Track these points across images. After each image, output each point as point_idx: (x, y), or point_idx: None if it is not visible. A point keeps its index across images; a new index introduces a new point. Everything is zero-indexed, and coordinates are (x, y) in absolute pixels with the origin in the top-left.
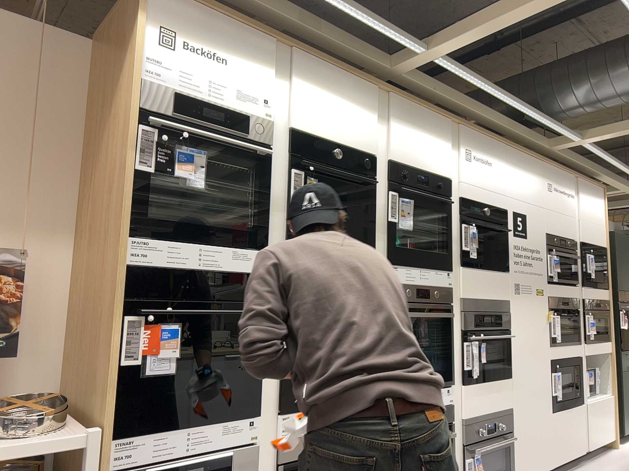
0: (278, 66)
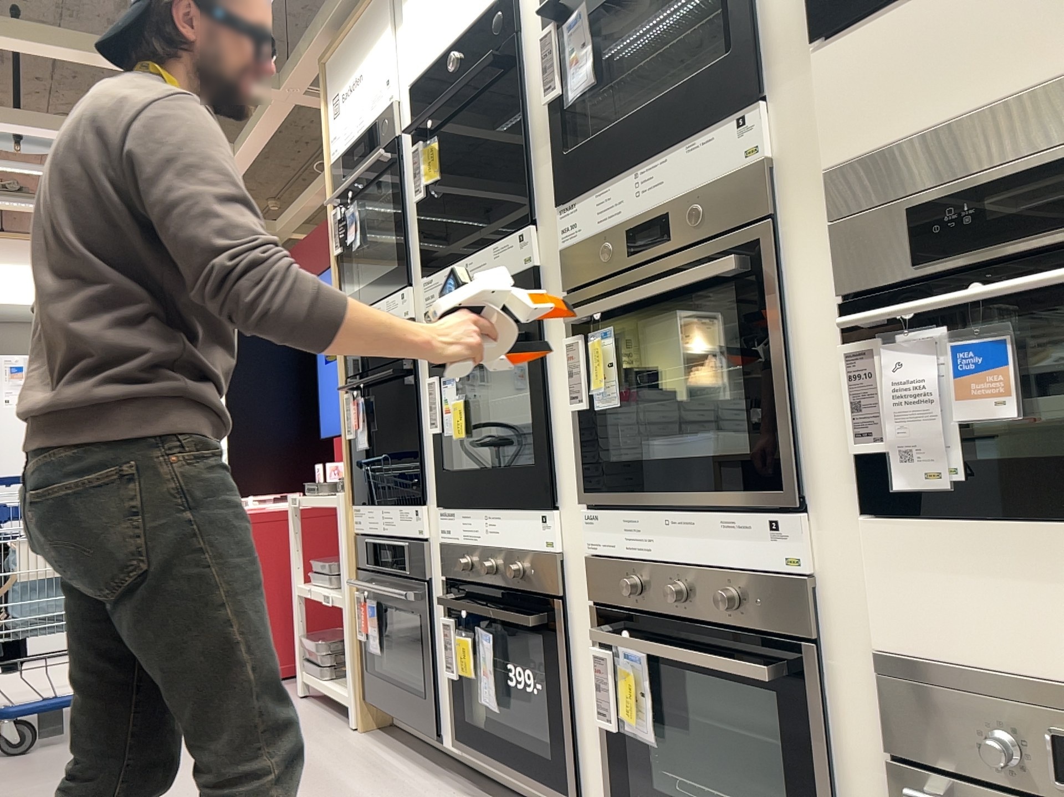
0: (391, 9)
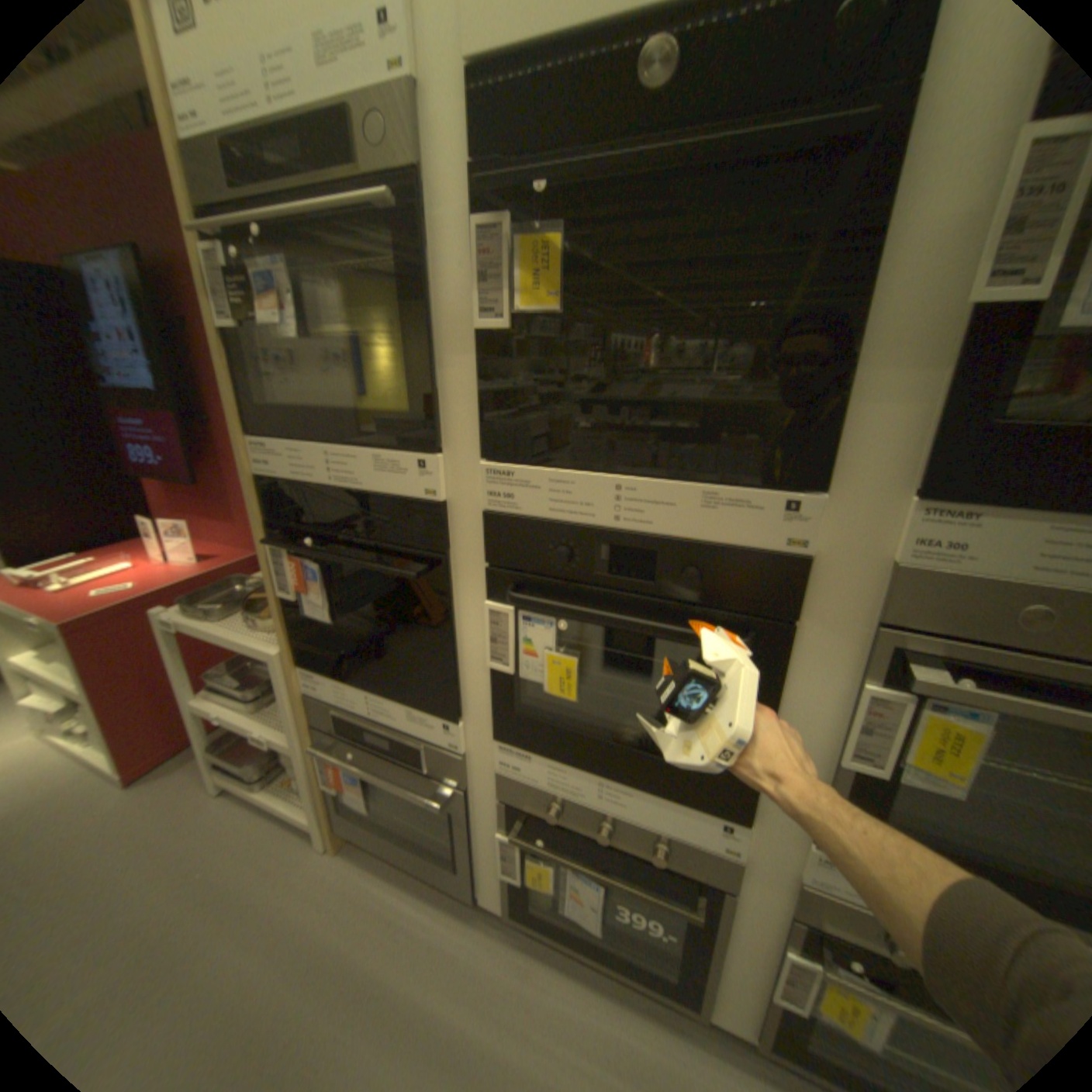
0: None
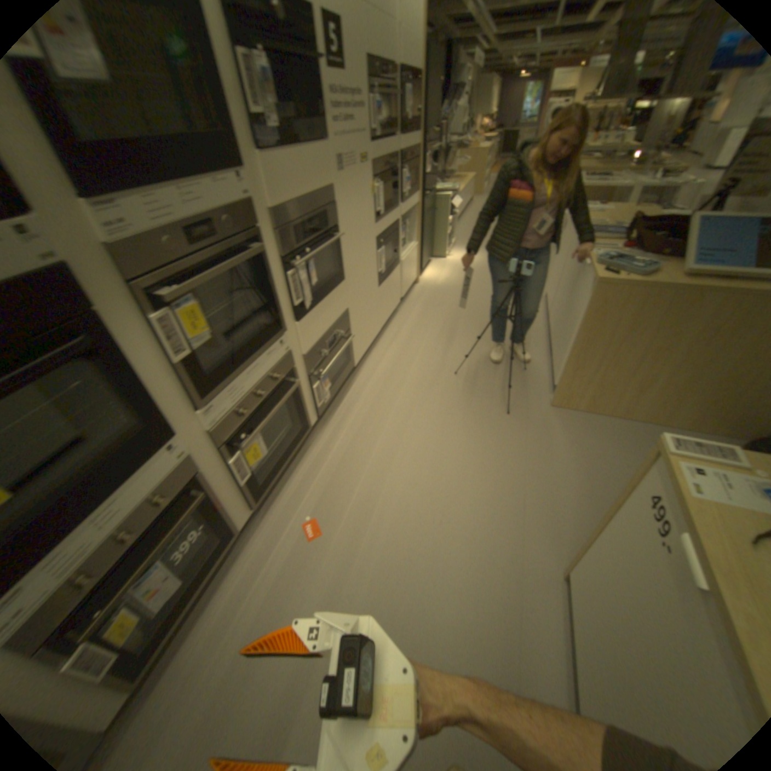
0: None
